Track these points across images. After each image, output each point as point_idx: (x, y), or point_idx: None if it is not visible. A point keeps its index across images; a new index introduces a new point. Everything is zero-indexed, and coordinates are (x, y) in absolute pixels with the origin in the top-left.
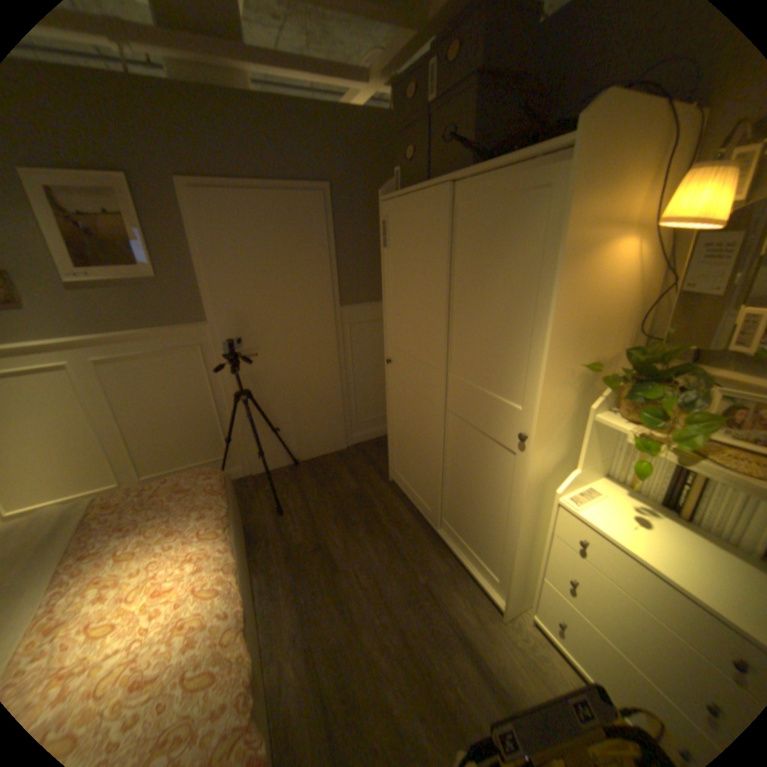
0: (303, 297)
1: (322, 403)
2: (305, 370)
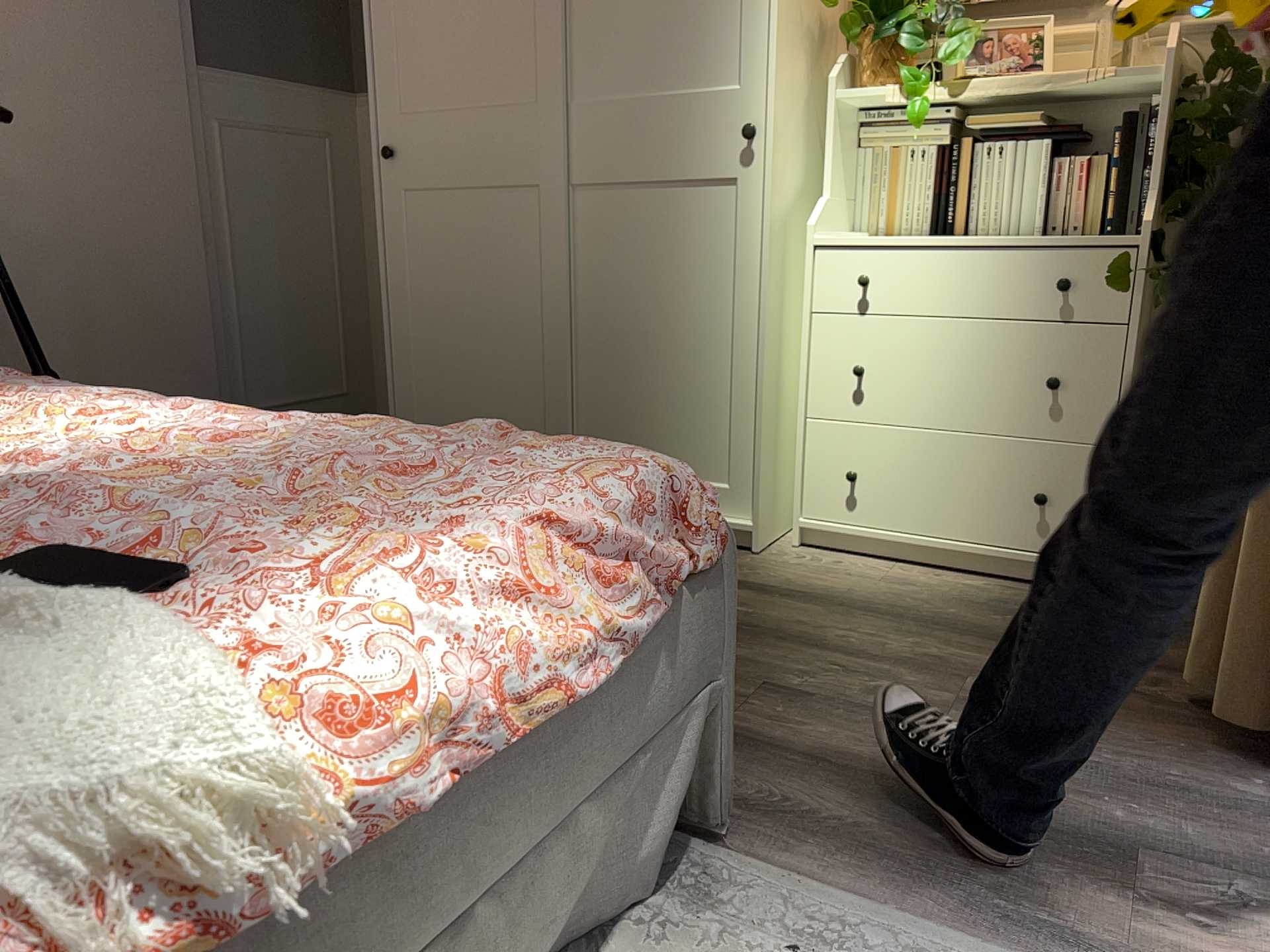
0: (110, 11)
1: (164, 330)
2: (116, 224)
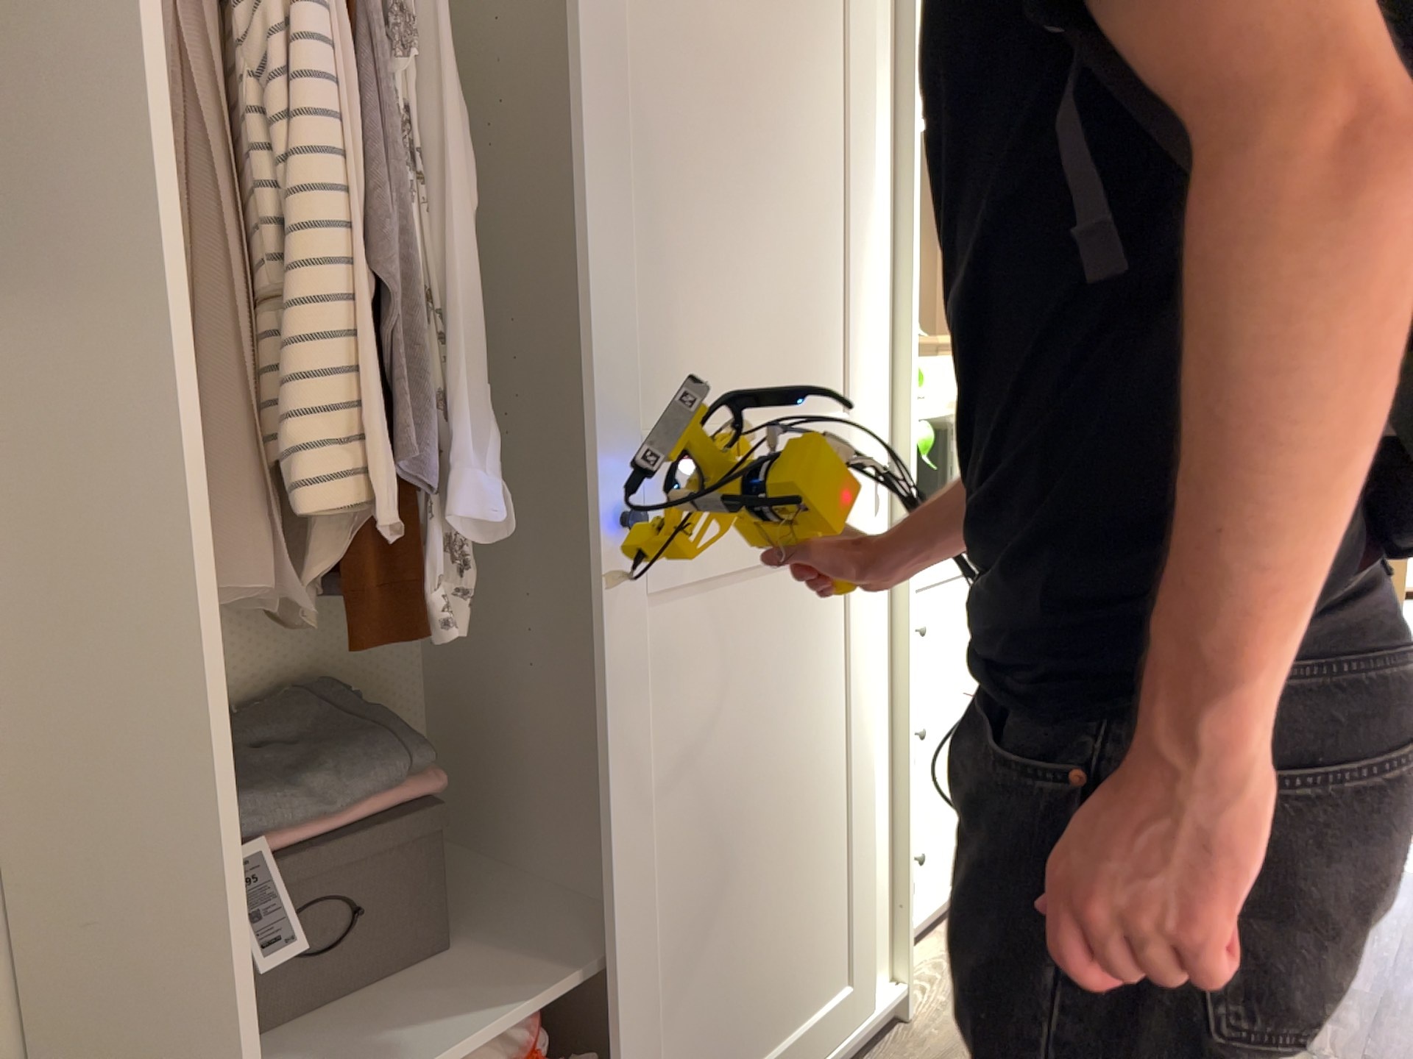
0: None
1: None
2: None
